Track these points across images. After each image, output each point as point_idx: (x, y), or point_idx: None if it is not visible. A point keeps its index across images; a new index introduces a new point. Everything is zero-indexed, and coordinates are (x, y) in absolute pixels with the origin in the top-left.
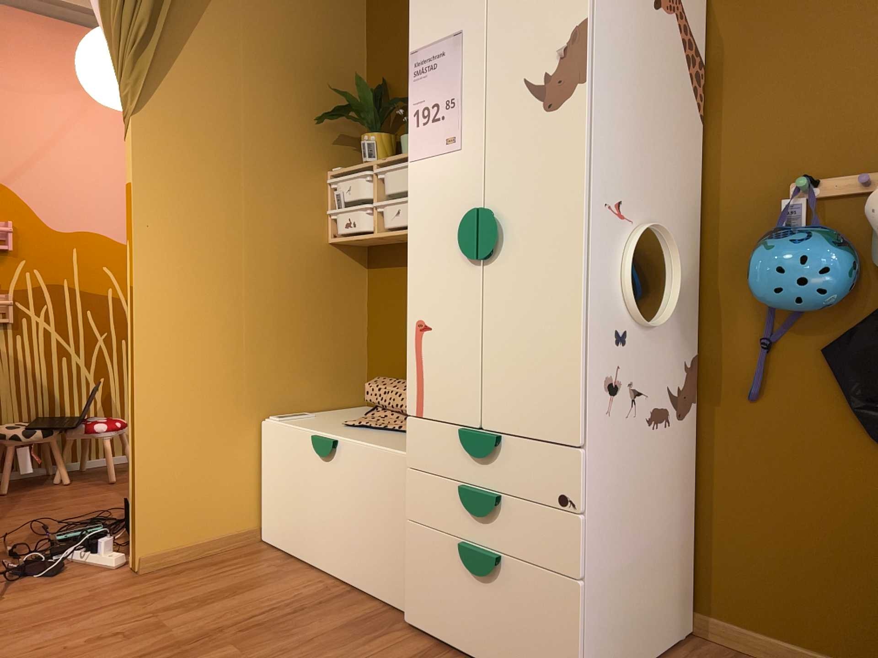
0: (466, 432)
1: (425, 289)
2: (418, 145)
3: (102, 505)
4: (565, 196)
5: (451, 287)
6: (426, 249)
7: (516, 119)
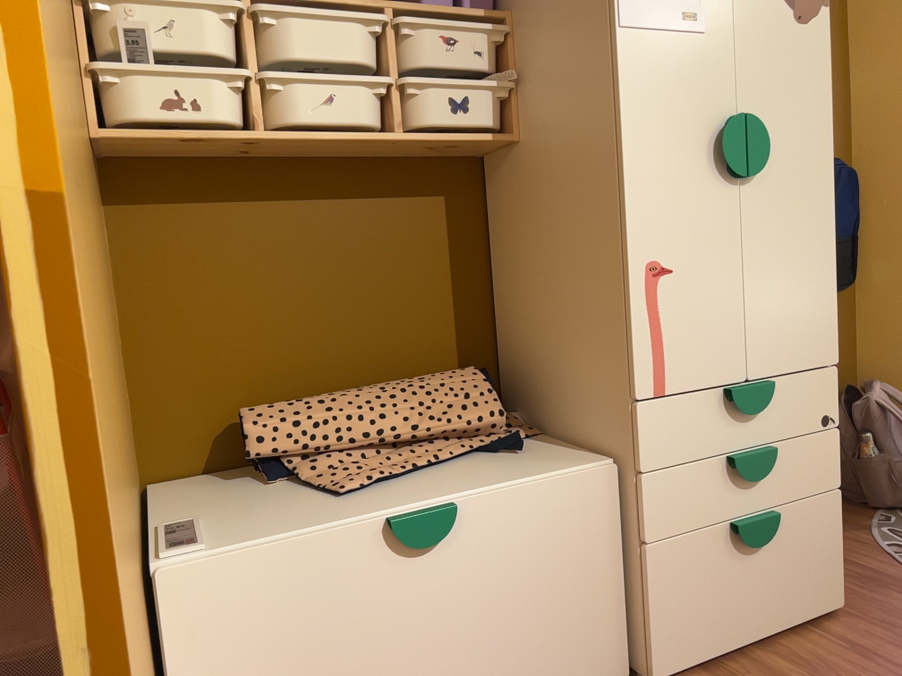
0: (742, 388)
1: (661, 217)
2: (637, 7)
3: None
4: (817, 117)
5: (701, 214)
6: (658, 162)
7: (769, 20)
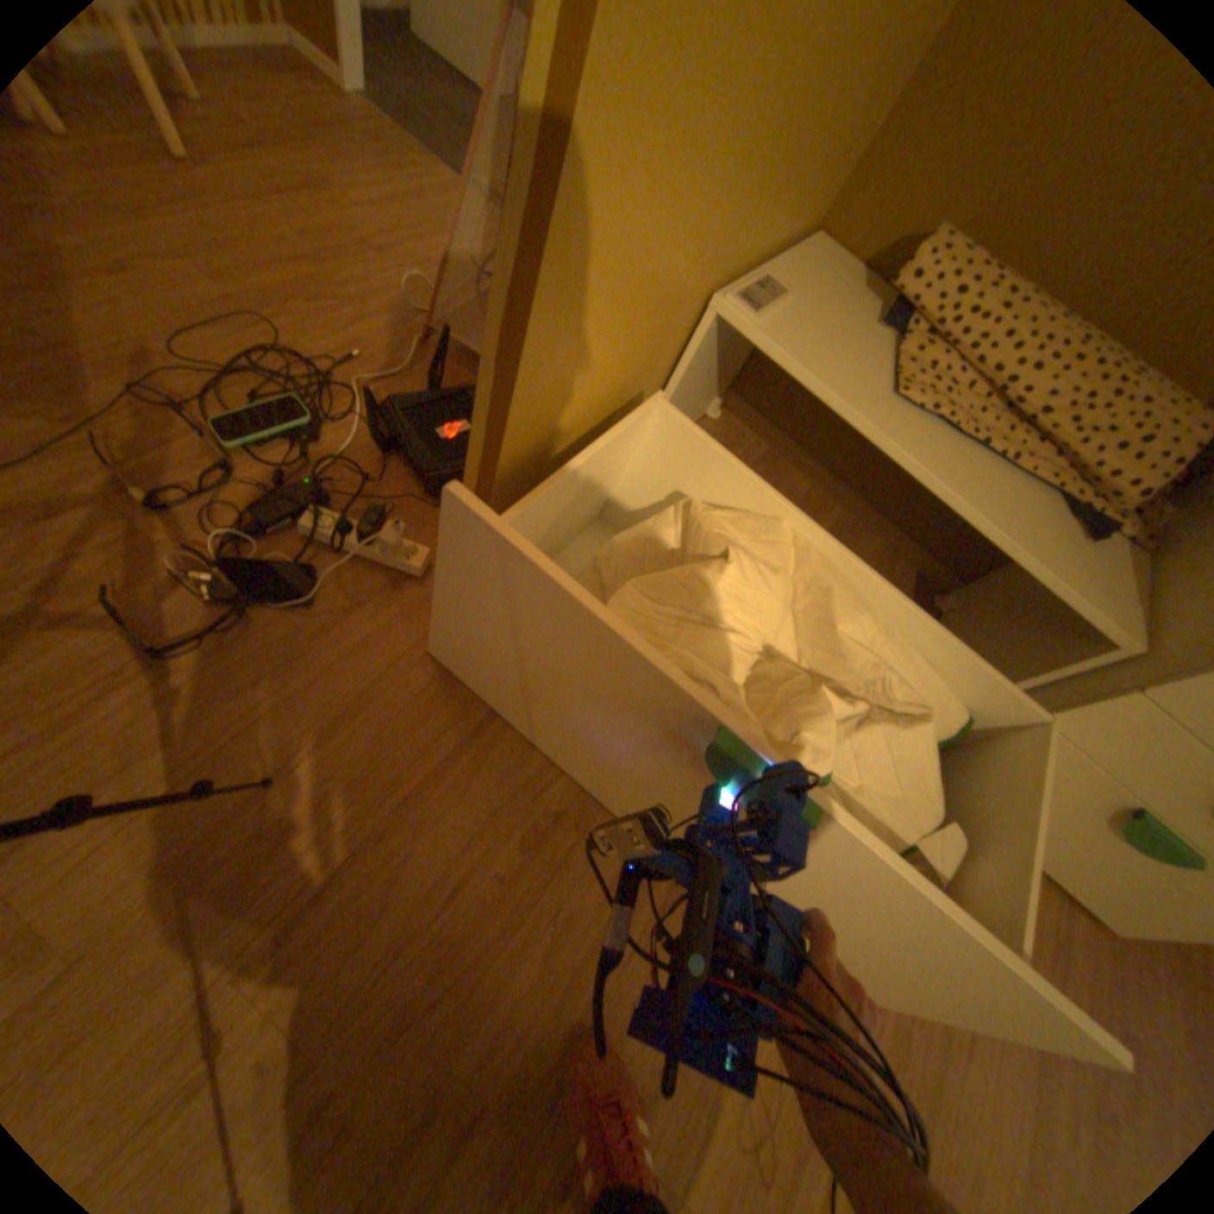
0: None
1: None
2: None
3: (232, 277)
4: None
5: None
6: None
7: None
